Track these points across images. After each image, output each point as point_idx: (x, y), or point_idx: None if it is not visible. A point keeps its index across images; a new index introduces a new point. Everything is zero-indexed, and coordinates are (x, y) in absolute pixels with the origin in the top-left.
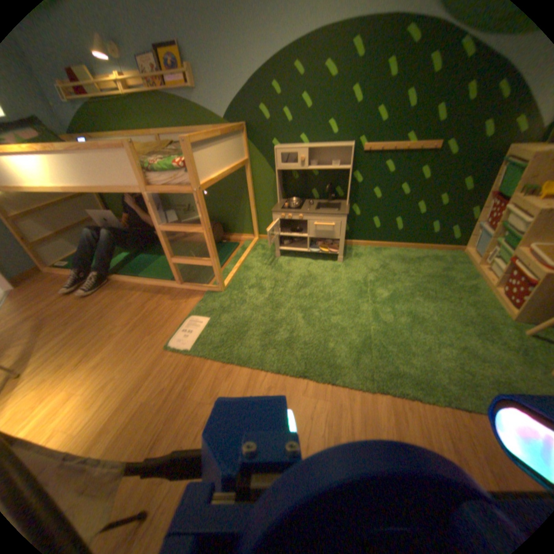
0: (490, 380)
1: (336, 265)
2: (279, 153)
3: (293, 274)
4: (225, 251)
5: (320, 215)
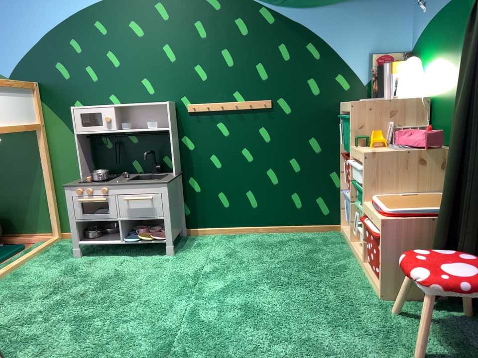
0: None
1: (164, 261)
2: (79, 114)
3: (92, 278)
4: None
5: (132, 187)
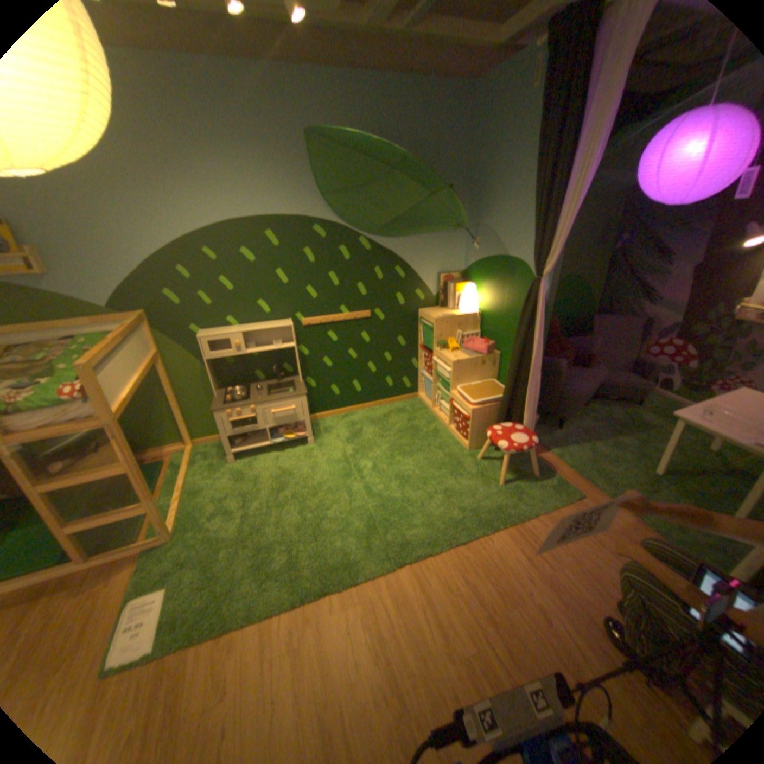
0: (470, 511)
1: (310, 451)
2: (207, 343)
3: (264, 480)
4: (146, 482)
5: (277, 402)
